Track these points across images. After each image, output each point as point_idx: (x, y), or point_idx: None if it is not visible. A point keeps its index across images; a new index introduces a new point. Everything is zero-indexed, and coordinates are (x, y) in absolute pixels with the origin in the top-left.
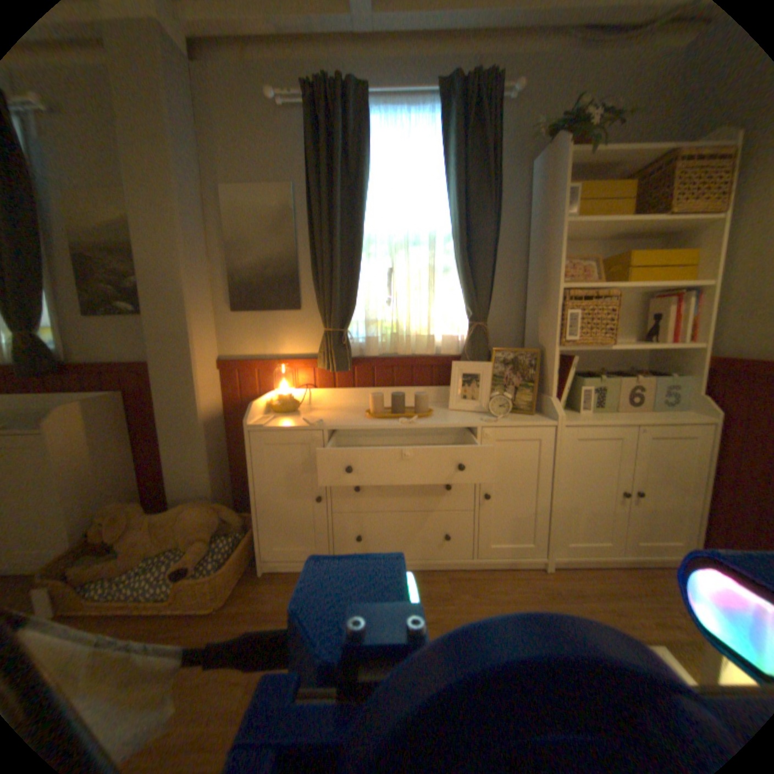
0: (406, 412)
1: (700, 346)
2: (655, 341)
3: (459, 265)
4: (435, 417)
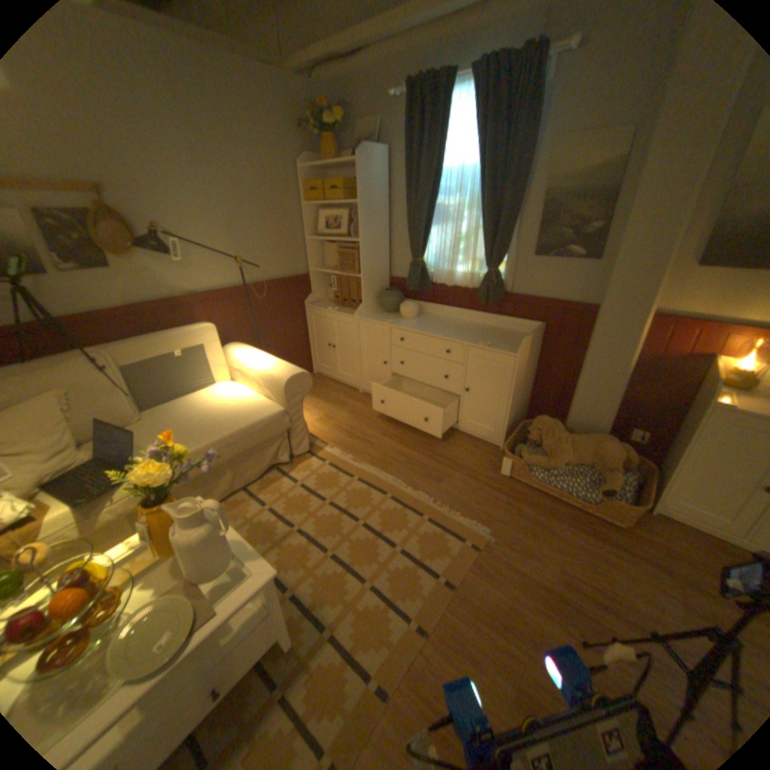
0: None
1: None
2: None
3: None
4: None
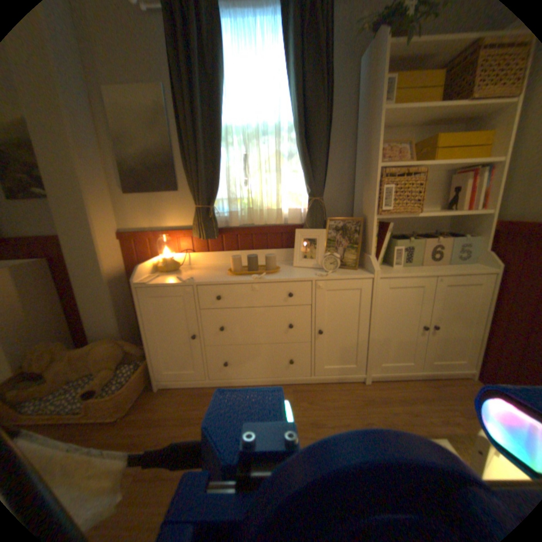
0: (259, 269)
1: (489, 212)
2: (454, 209)
3: (299, 150)
4: (282, 272)
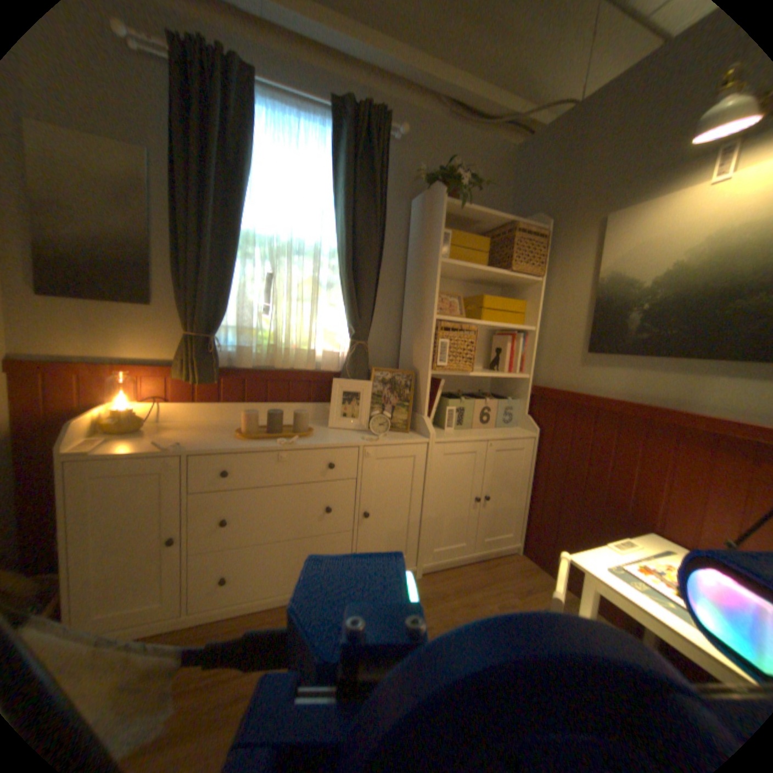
0: (283, 431)
1: (525, 376)
2: (496, 370)
3: (343, 282)
4: (316, 435)
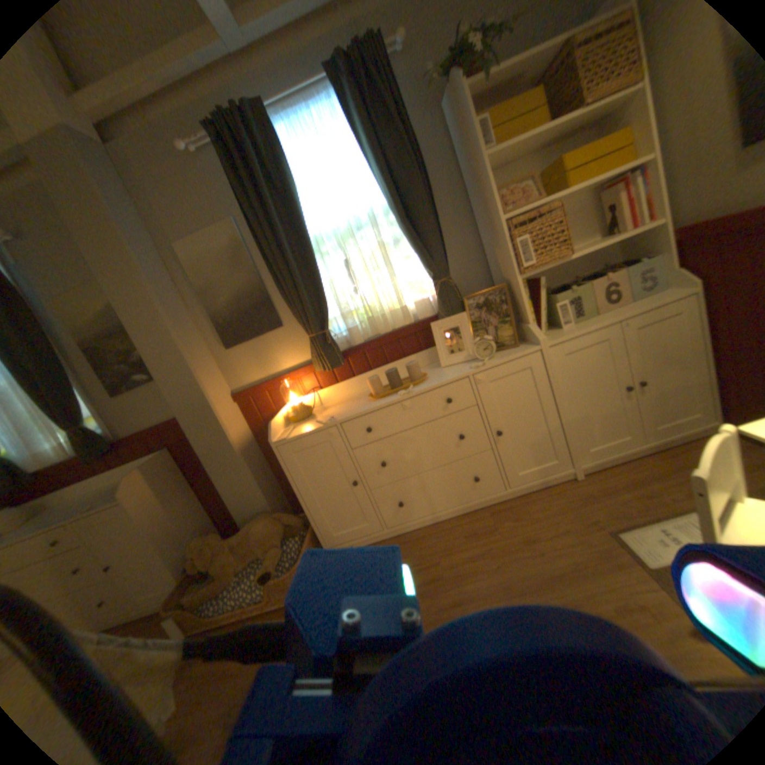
0: (403, 383)
1: (659, 222)
2: (617, 231)
3: (404, 232)
4: (430, 378)
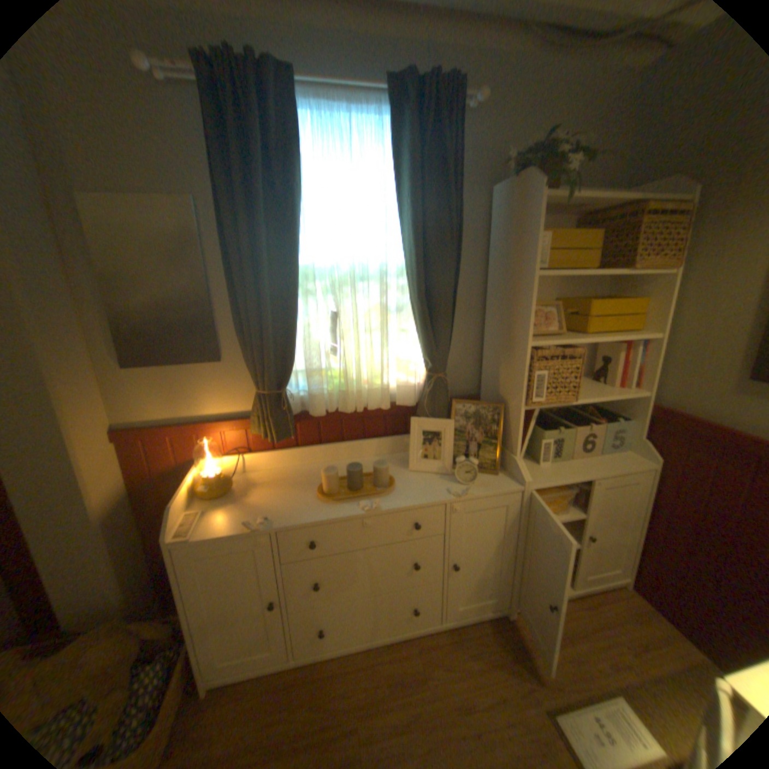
0: (364, 486)
1: (646, 395)
2: (602, 382)
3: (415, 309)
4: (397, 488)
